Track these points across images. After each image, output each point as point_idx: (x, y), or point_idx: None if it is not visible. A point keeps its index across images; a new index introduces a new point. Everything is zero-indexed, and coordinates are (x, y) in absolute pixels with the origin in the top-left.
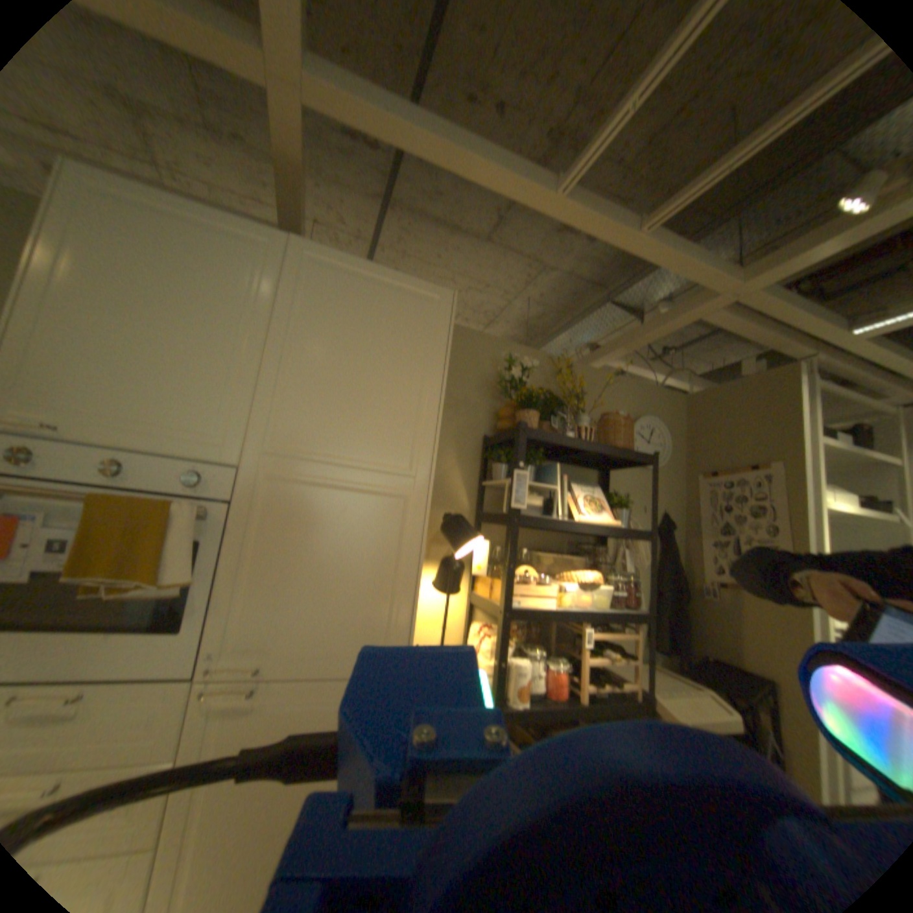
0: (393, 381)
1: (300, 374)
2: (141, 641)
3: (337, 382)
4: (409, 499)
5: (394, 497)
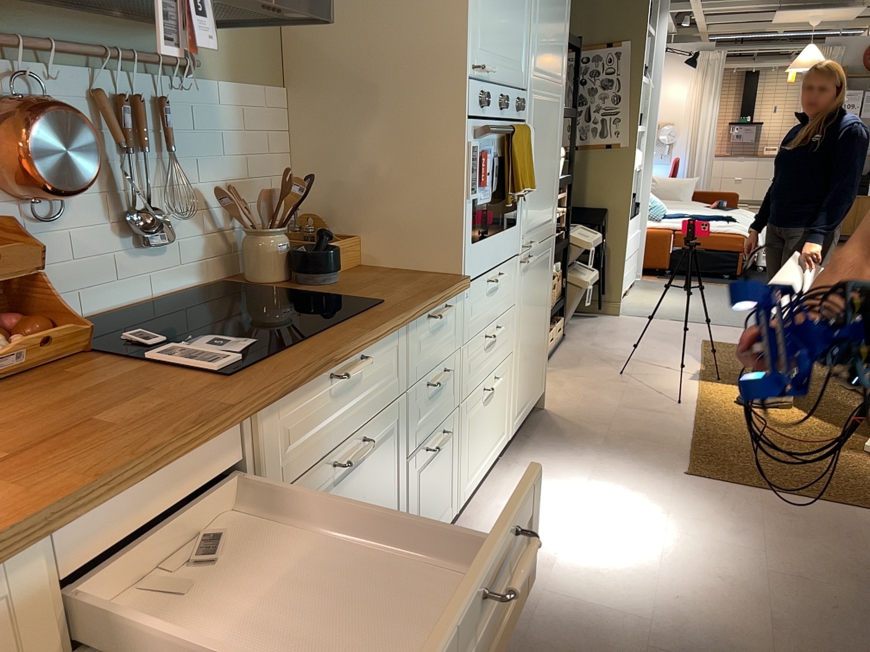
0: (560, 0)
1: (541, 0)
2: (510, 230)
3: (548, 6)
4: (559, 105)
5: (556, 104)
